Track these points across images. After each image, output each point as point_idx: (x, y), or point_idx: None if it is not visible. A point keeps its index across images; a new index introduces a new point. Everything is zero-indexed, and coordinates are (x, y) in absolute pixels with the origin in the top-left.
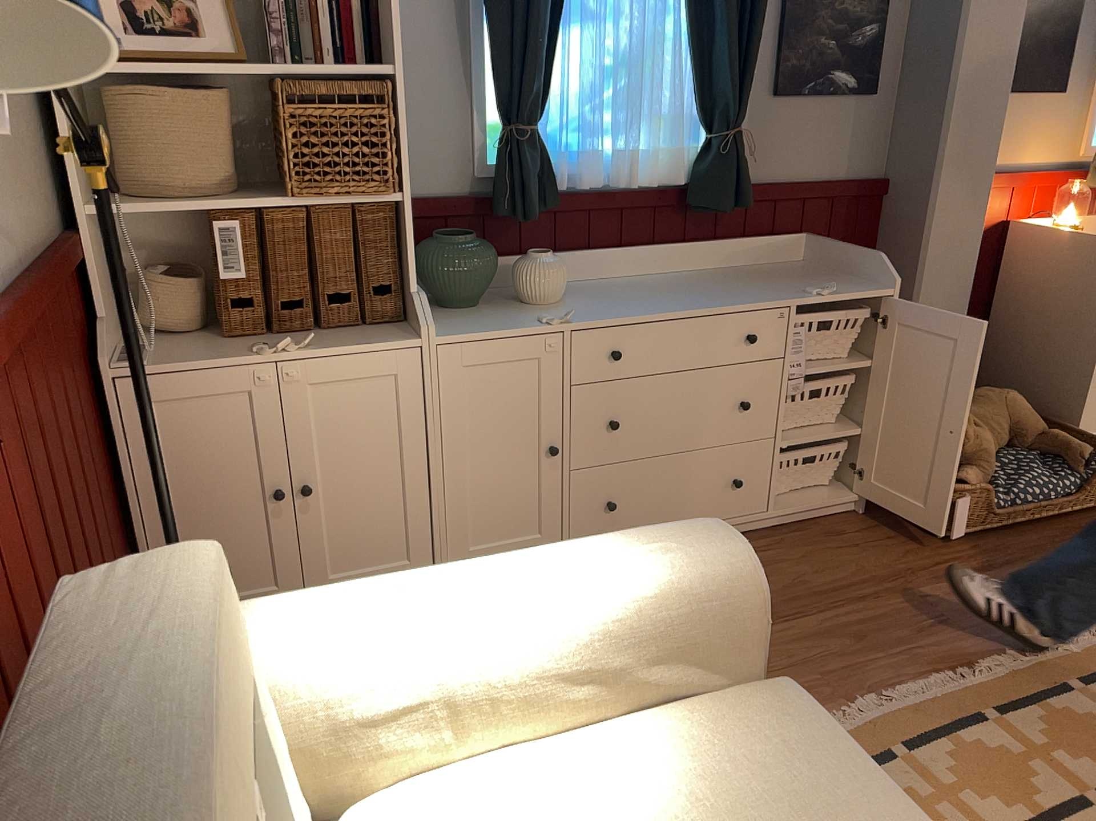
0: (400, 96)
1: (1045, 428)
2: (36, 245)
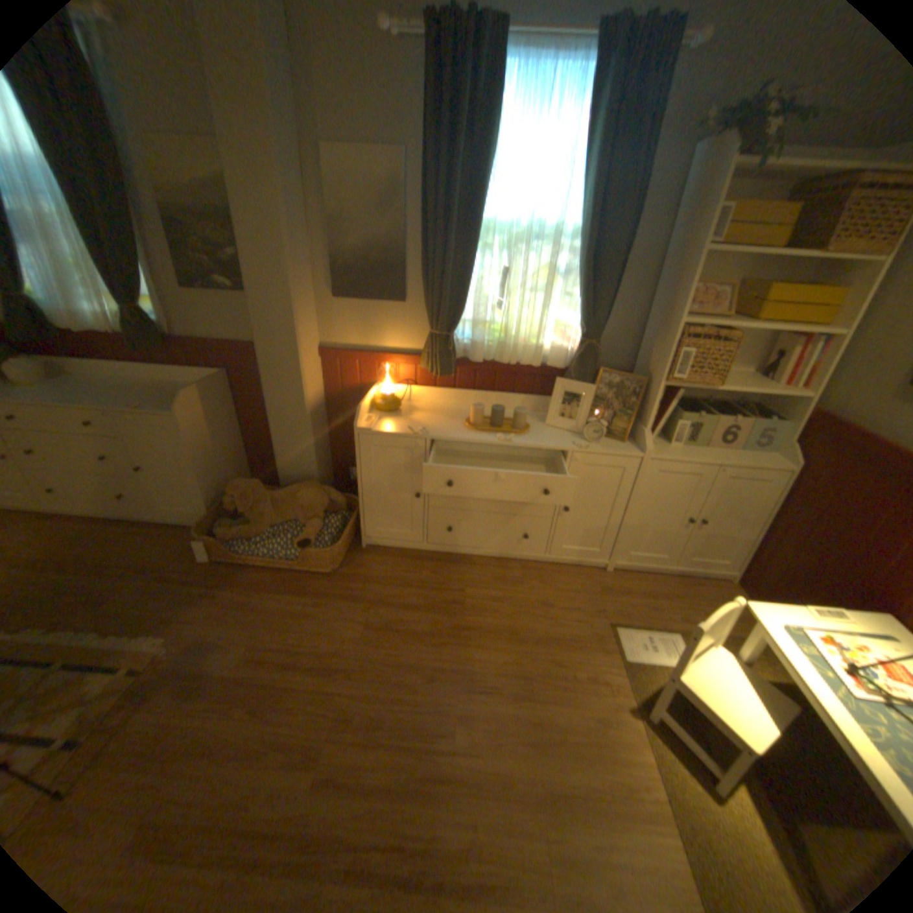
0: None
1: (320, 517)
2: None
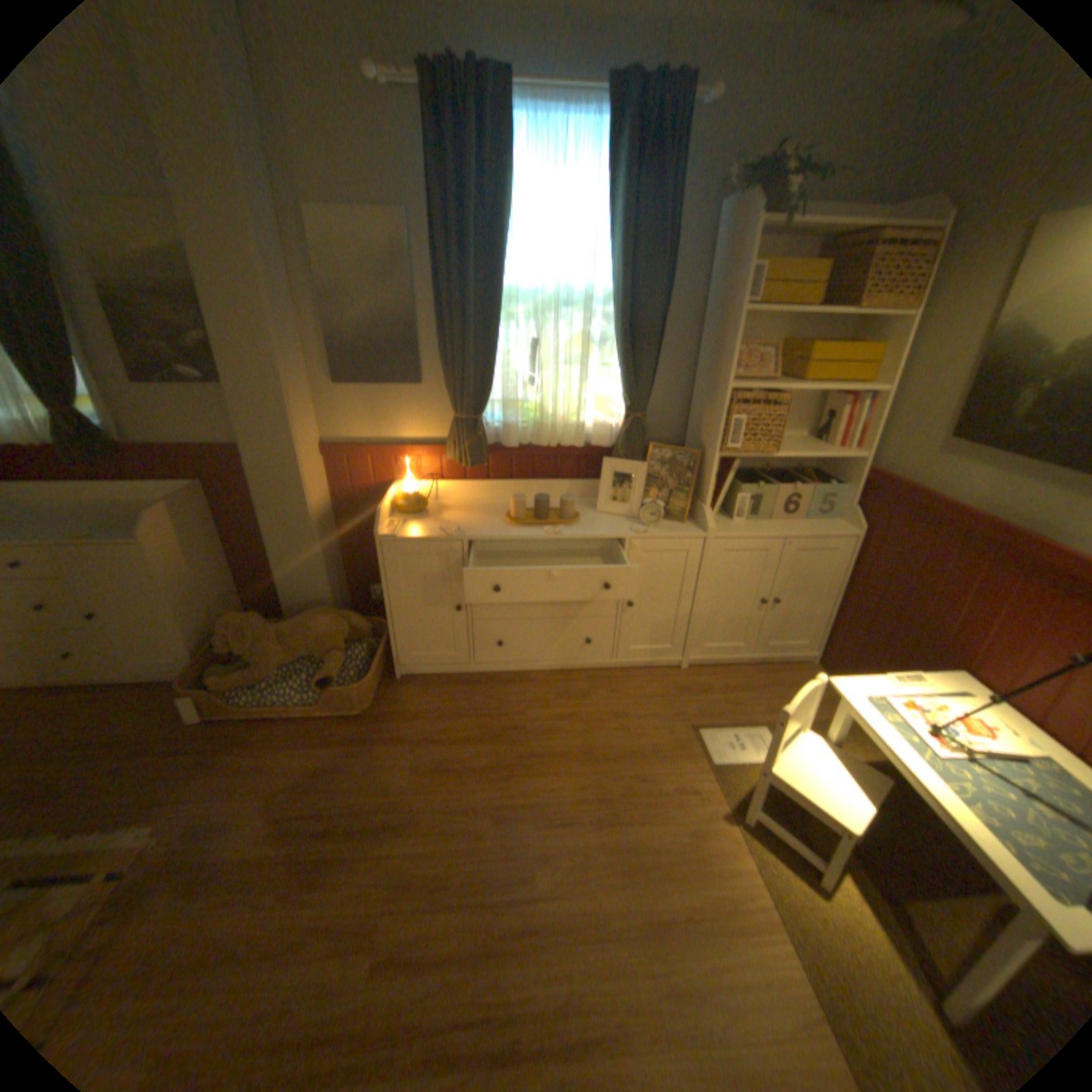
0: None
1: (341, 649)
2: None
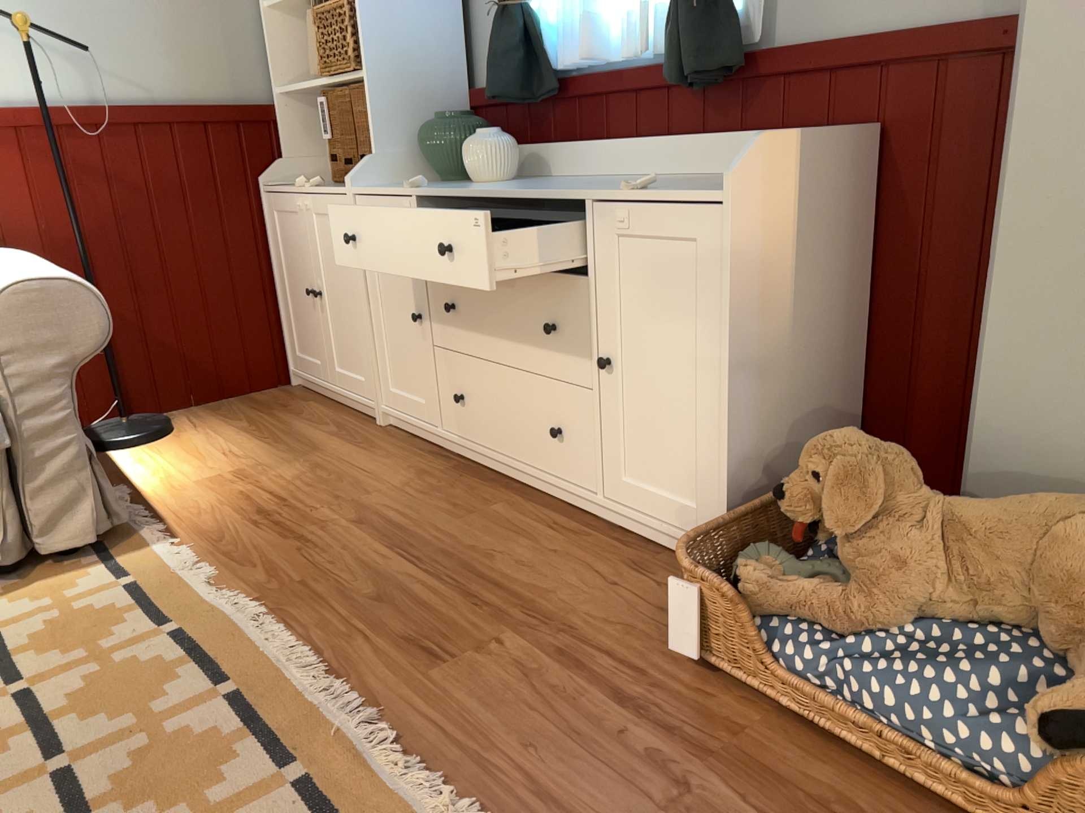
0: None
1: None
2: (201, 102)
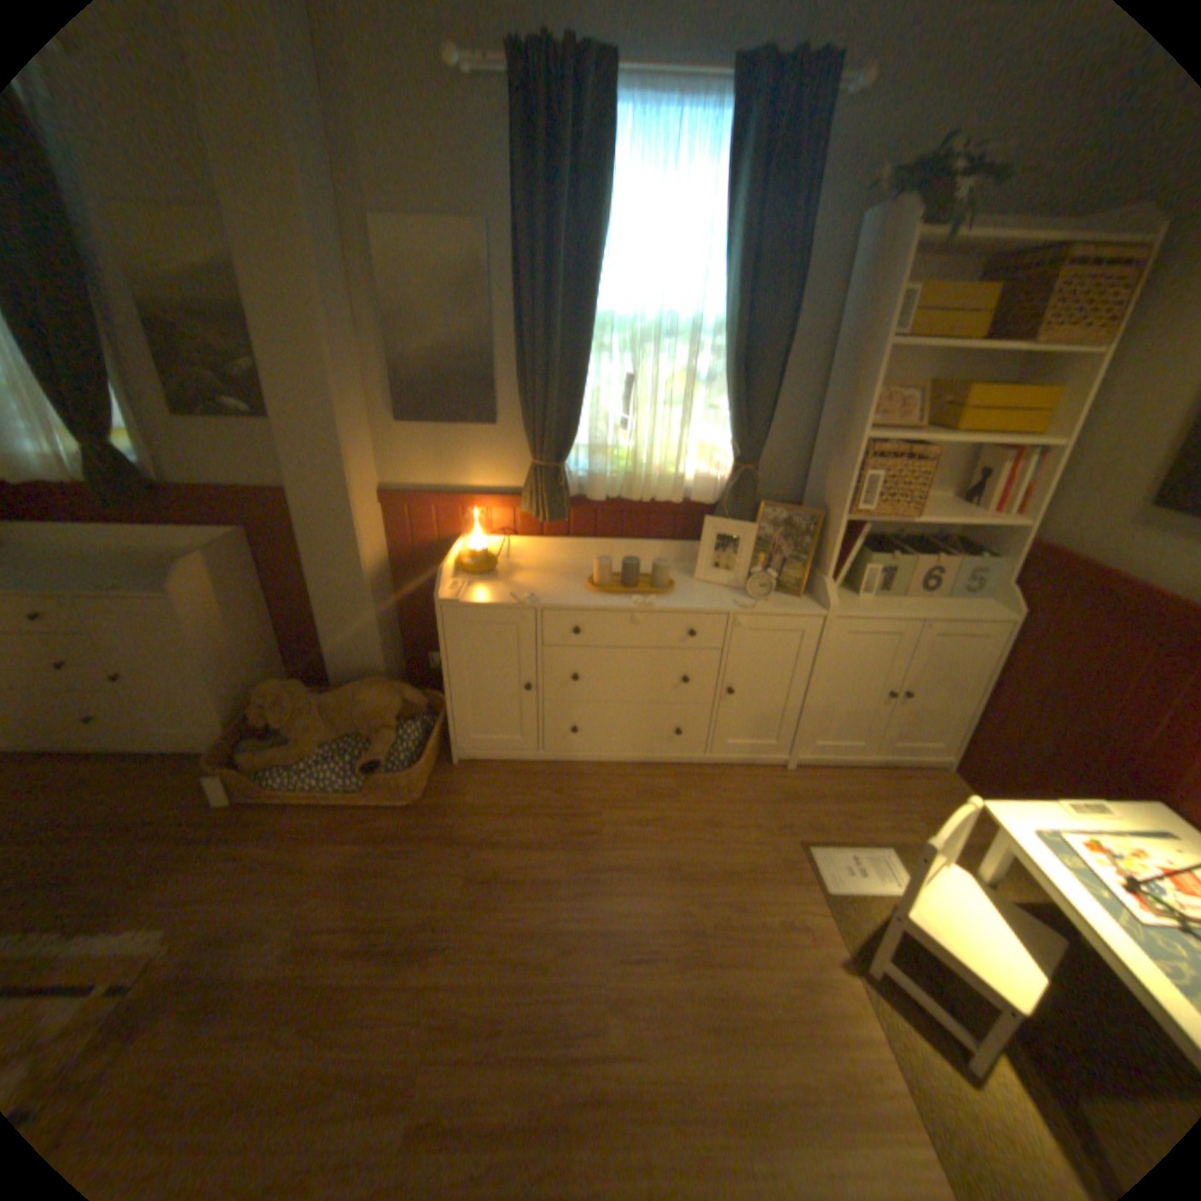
0: None
1: (391, 726)
2: None
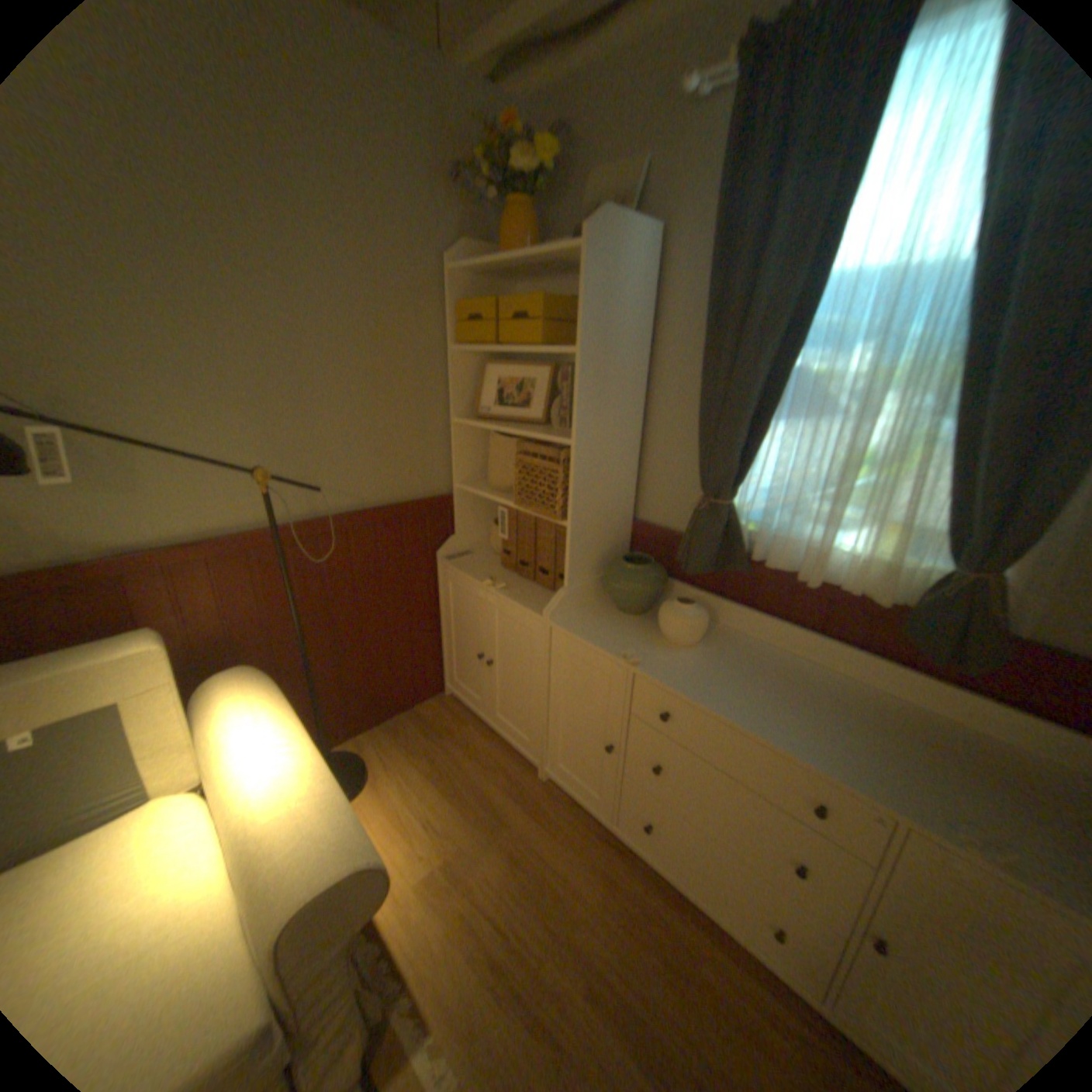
0: (575, 460)
1: None
2: (398, 497)
